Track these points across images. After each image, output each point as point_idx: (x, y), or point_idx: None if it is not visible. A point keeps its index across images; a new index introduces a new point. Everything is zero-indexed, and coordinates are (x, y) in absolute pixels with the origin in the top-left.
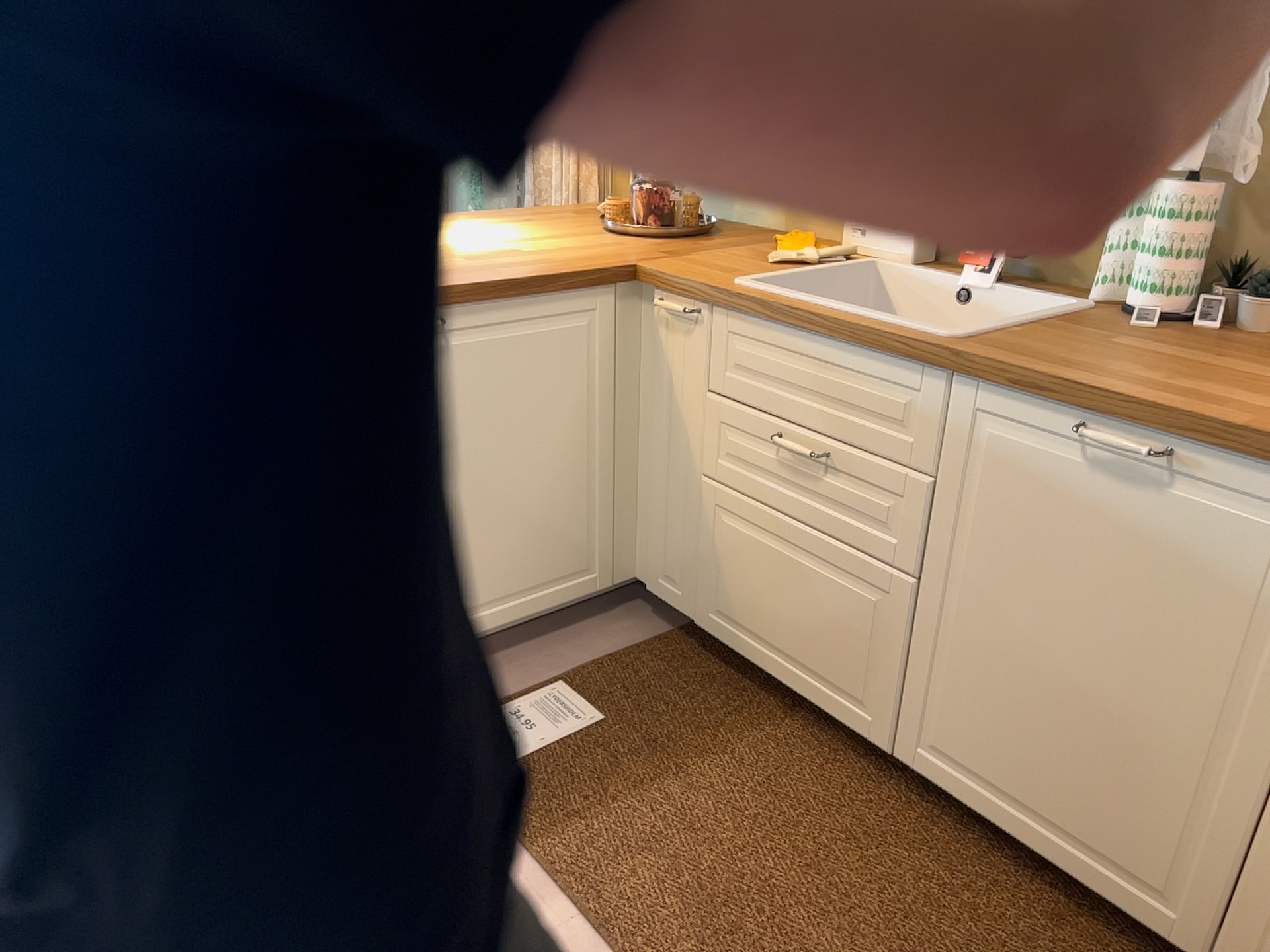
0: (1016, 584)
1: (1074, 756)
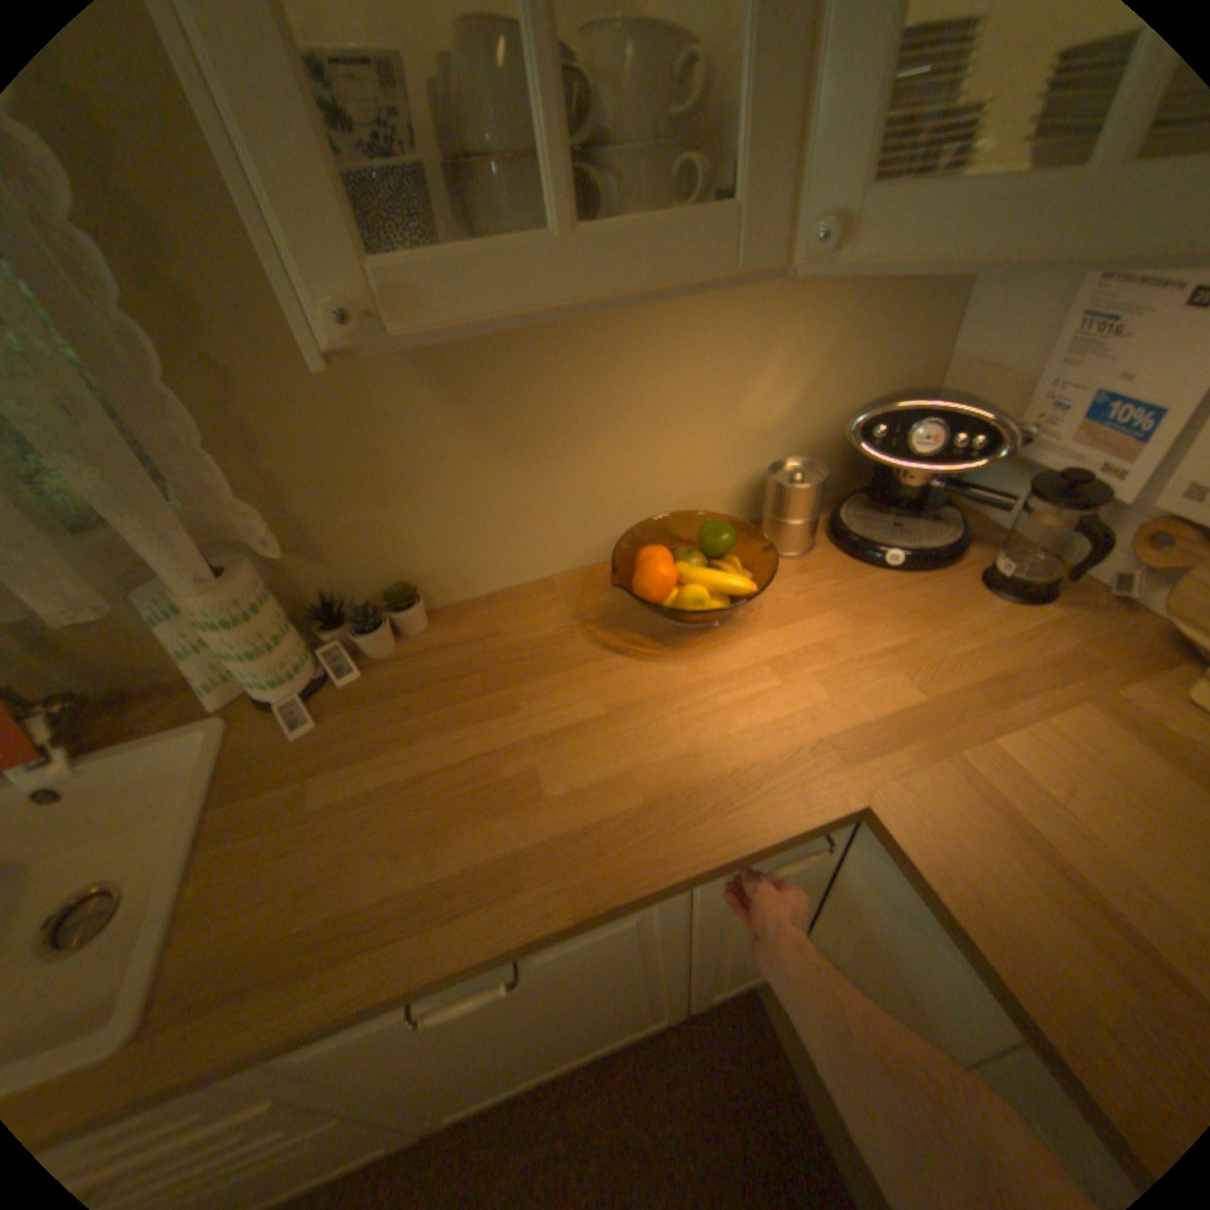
0: (439, 1063)
1: (562, 1050)
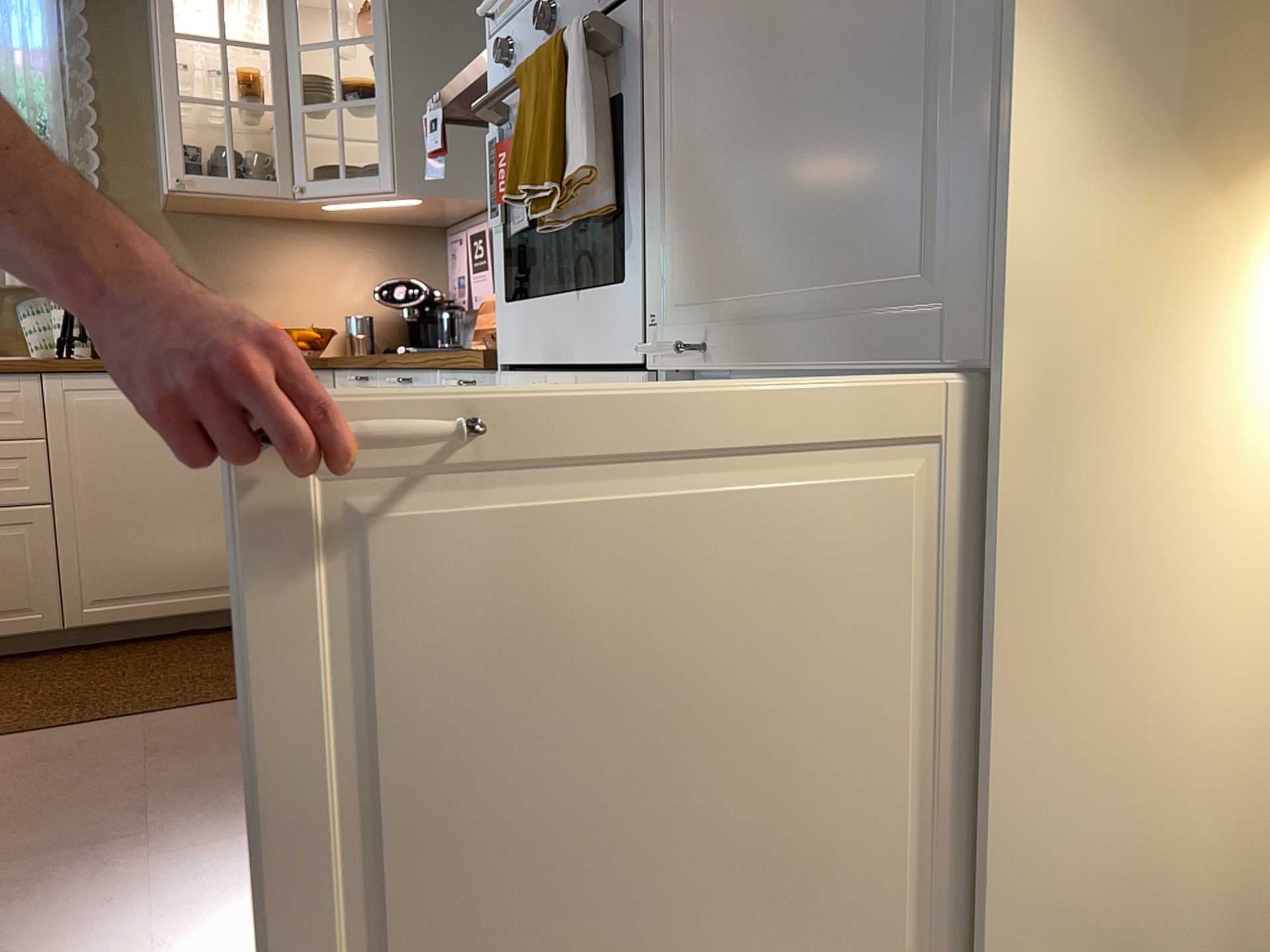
0: (118, 474)
1: (178, 547)
